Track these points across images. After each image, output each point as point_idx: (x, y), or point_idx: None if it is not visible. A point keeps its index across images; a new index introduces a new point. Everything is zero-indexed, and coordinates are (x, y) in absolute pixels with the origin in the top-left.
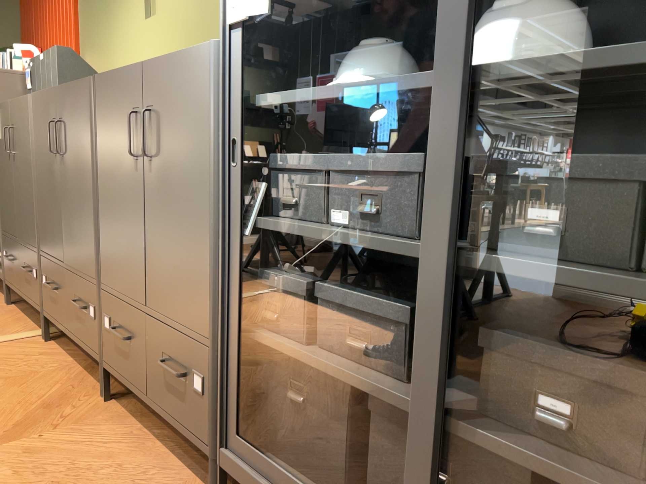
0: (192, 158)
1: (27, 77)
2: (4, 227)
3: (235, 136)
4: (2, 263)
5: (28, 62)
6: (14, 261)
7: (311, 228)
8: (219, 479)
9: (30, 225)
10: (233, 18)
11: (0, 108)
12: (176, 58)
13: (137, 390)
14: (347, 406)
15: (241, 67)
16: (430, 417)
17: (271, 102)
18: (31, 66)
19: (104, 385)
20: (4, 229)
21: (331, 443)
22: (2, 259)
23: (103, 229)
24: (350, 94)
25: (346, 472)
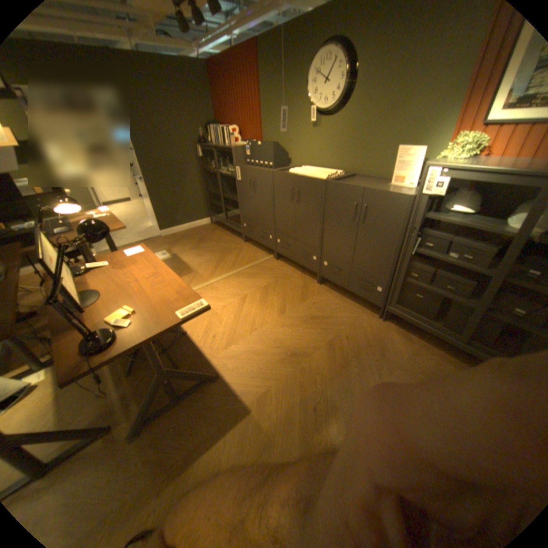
0: (394, 227)
1: (247, 147)
2: (239, 211)
3: (419, 226)
4: (240, 225)
5: (248, 141)
6: (255, 229)
7: (444, 256)
8: (388, 312)
9: (270, 219)
10: (428, 191)
11: (244, 167)
12: (391, 192)
13: (345, 284)
14: (443, 300)
15: (428, 206)
16: (483, 309)
17: (436, 217)
18: (251, 143)
19: (322, 280)
20: (239, 212)
21: (434, 307)
22: (240, 224)
23: (330, 234)
24: (476, 226)
25: (438, 314)
